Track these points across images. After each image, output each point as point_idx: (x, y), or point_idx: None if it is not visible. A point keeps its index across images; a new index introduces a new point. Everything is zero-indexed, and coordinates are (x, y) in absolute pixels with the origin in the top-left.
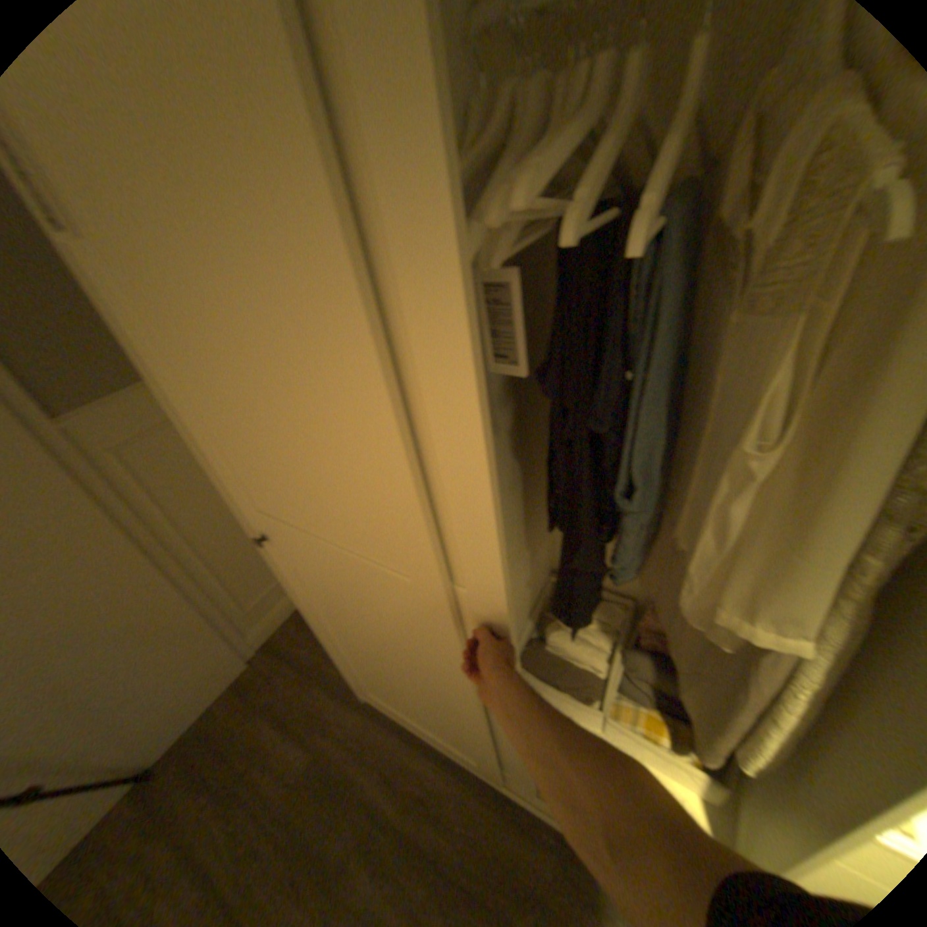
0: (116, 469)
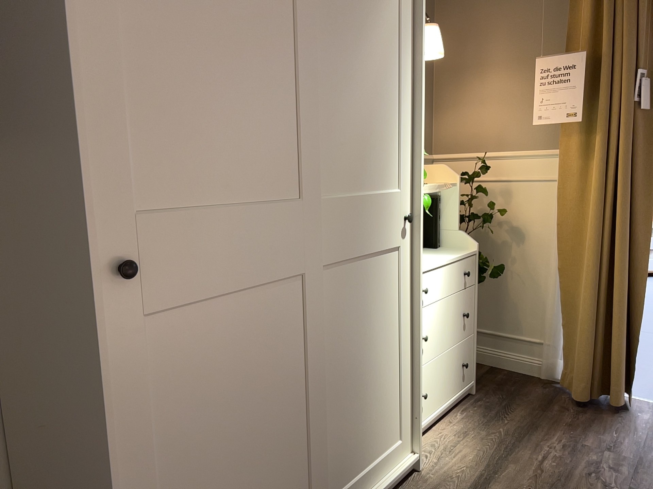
0: None
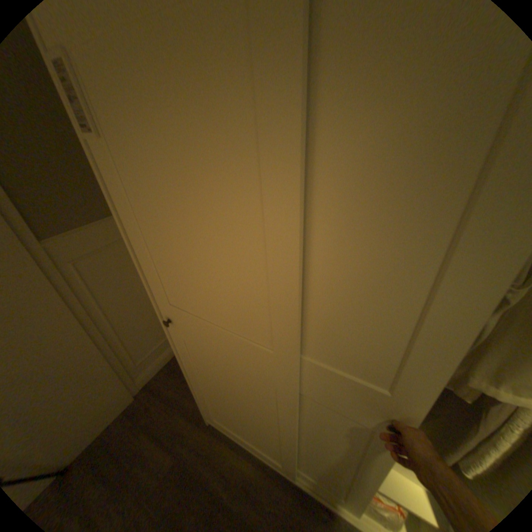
0: (70, 273)
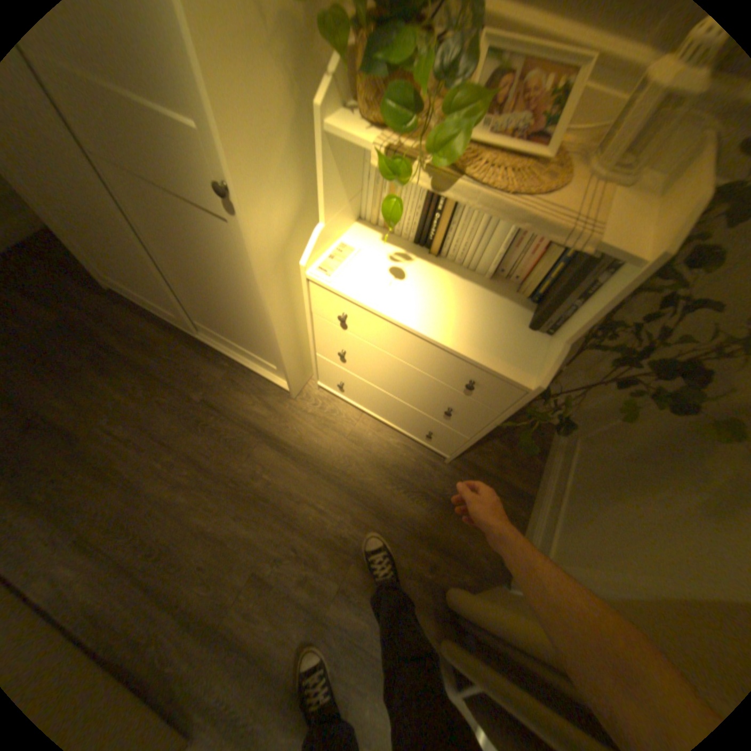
0: None
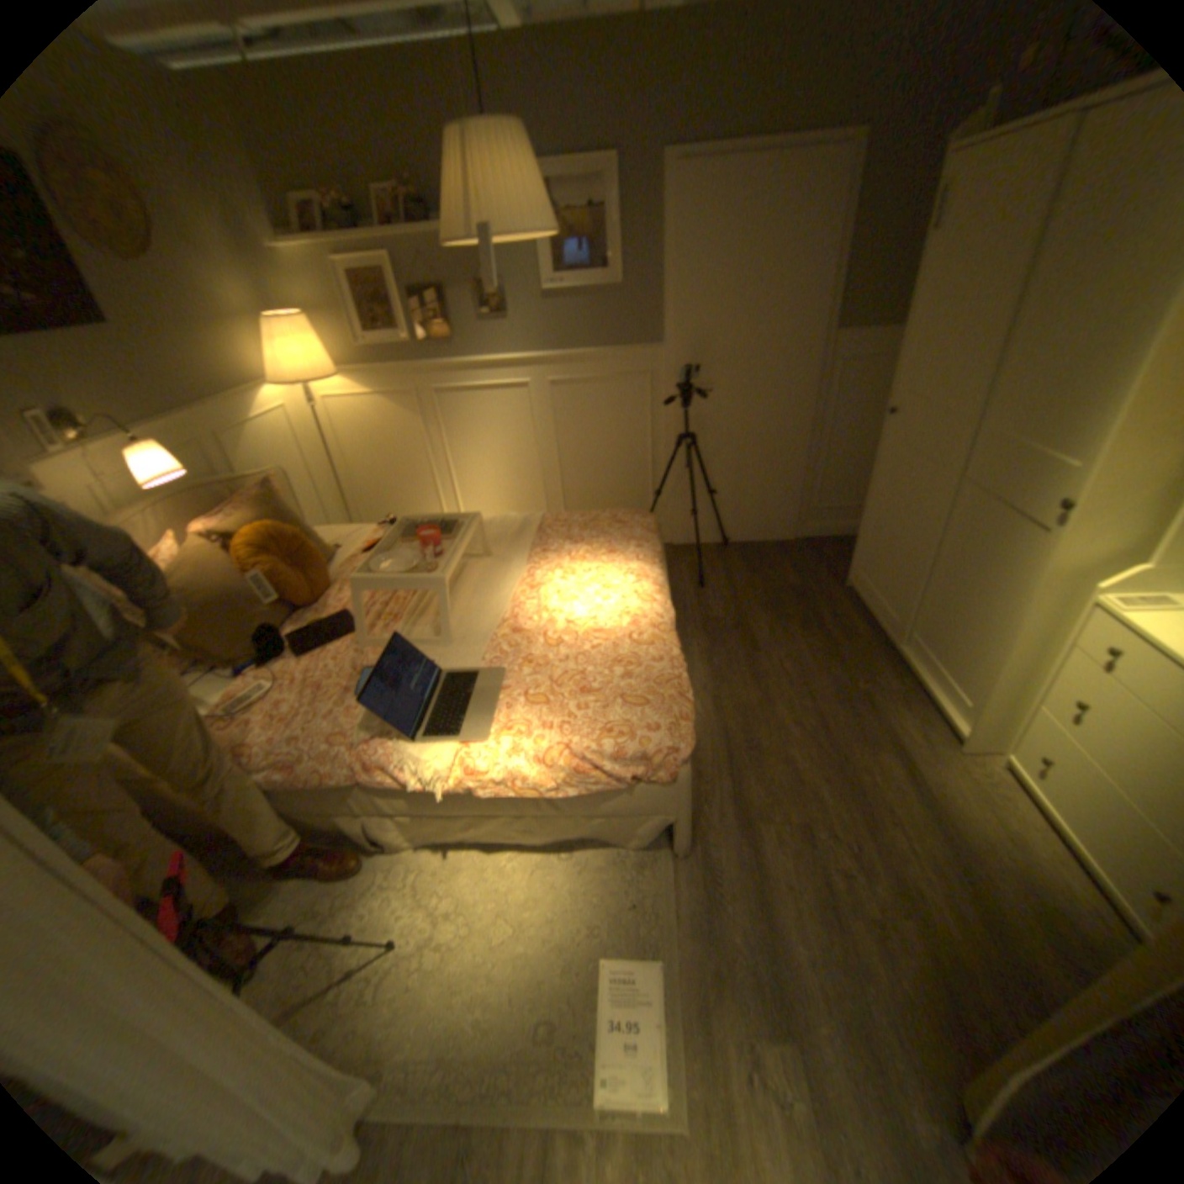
0: (835, 370)
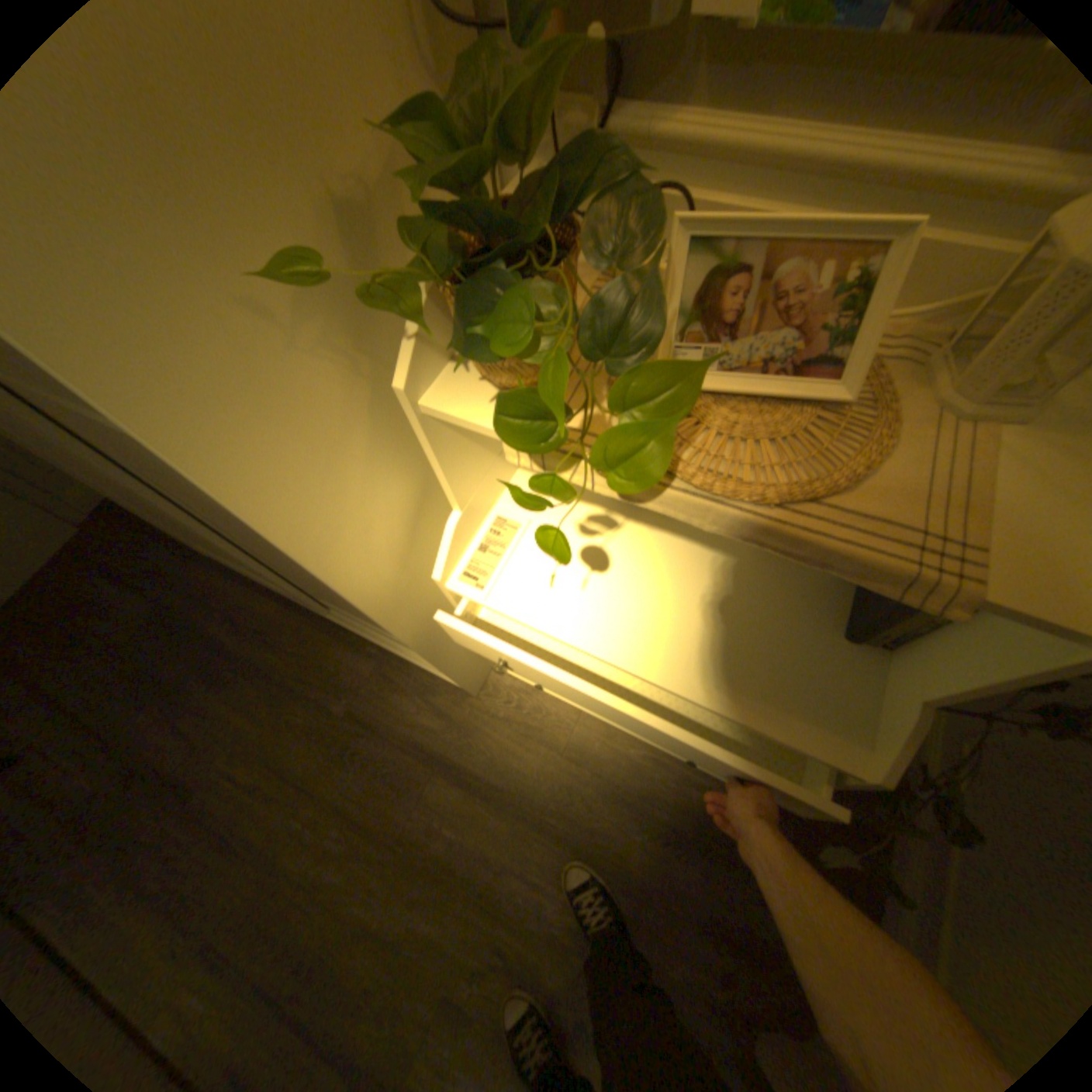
0: None
